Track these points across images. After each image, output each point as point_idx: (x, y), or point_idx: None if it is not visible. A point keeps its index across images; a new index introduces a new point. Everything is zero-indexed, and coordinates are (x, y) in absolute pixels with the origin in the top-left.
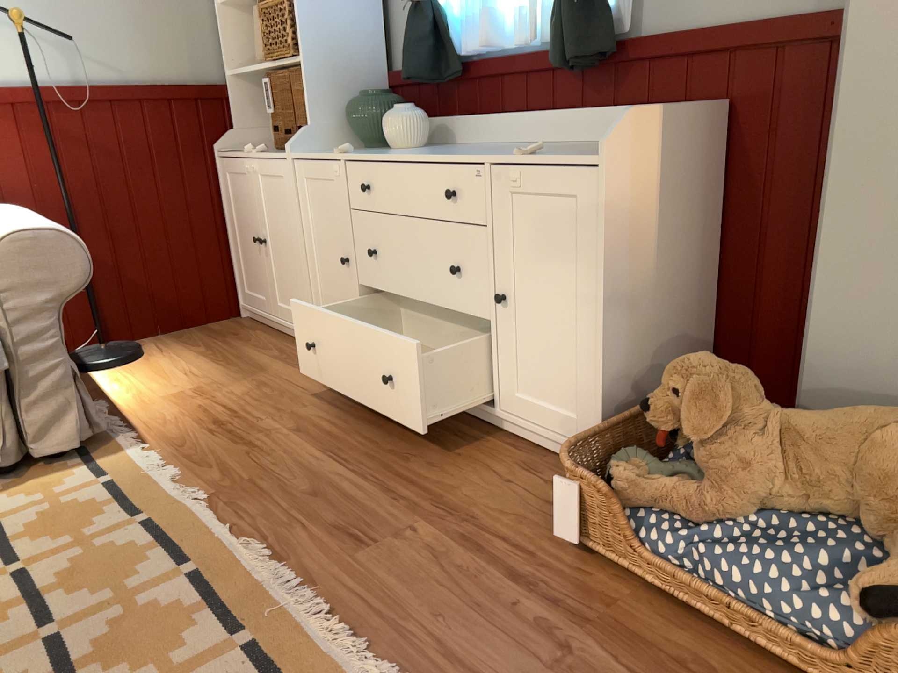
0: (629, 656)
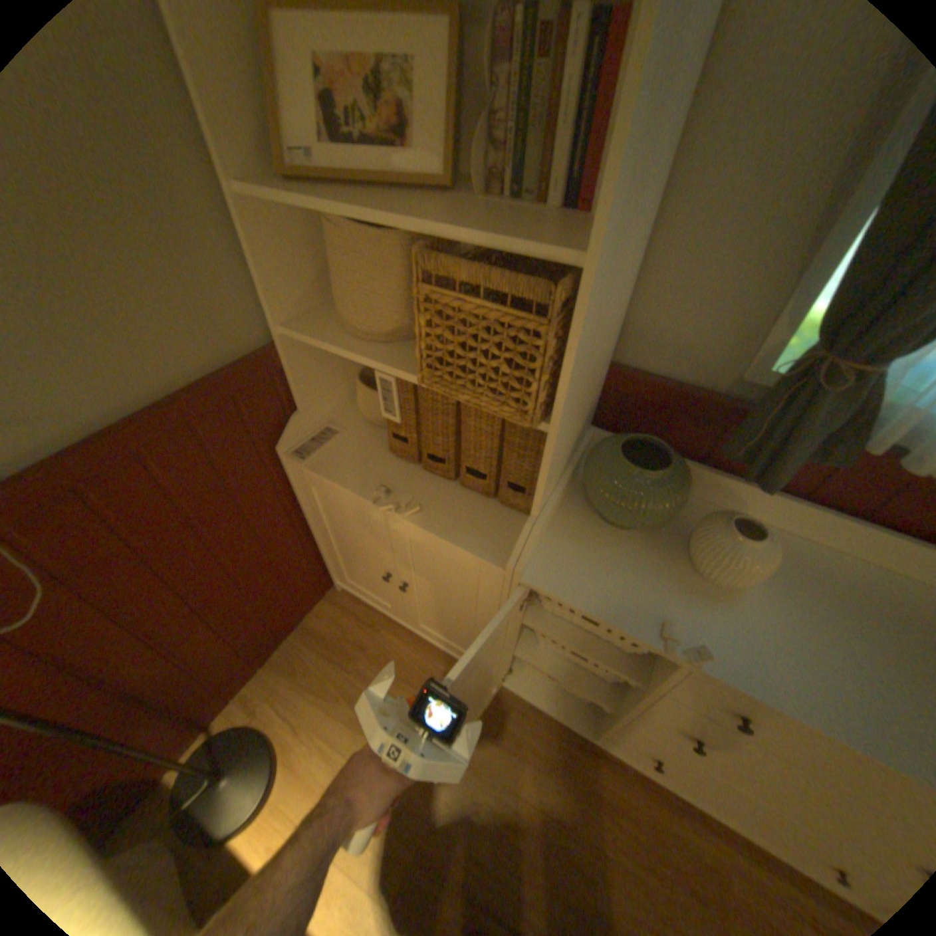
0: None
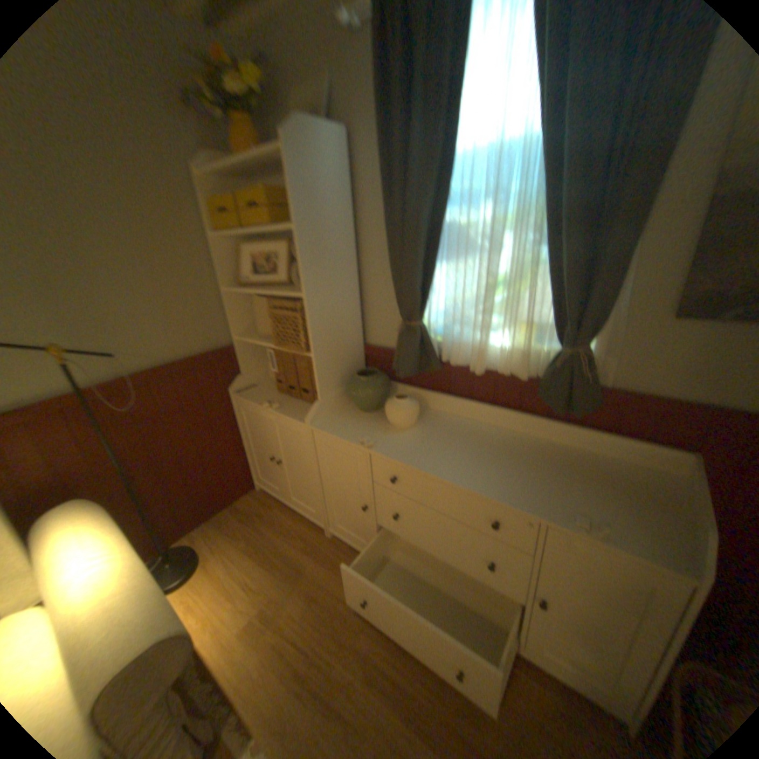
0: None
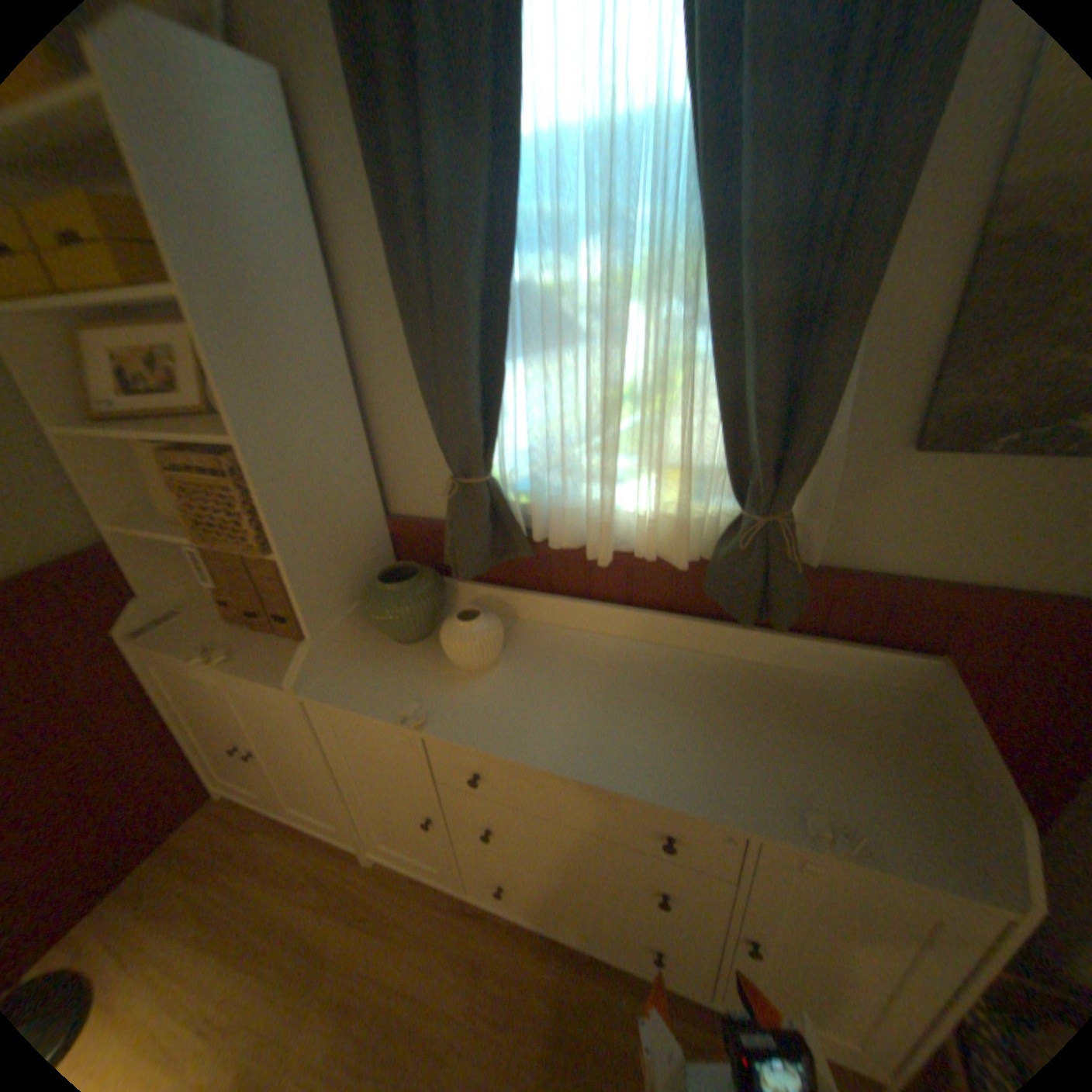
0: None
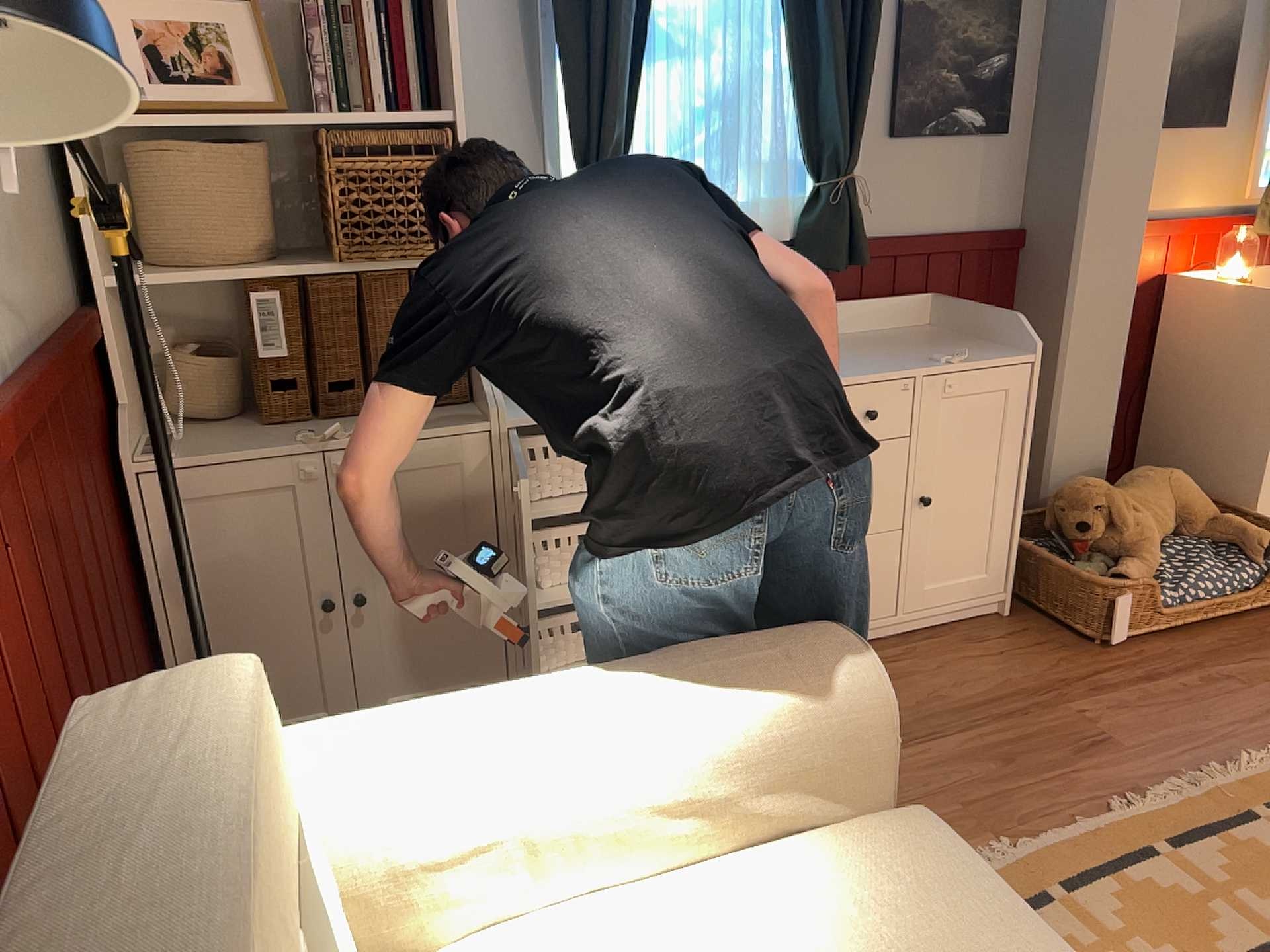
0: (1229, 659)
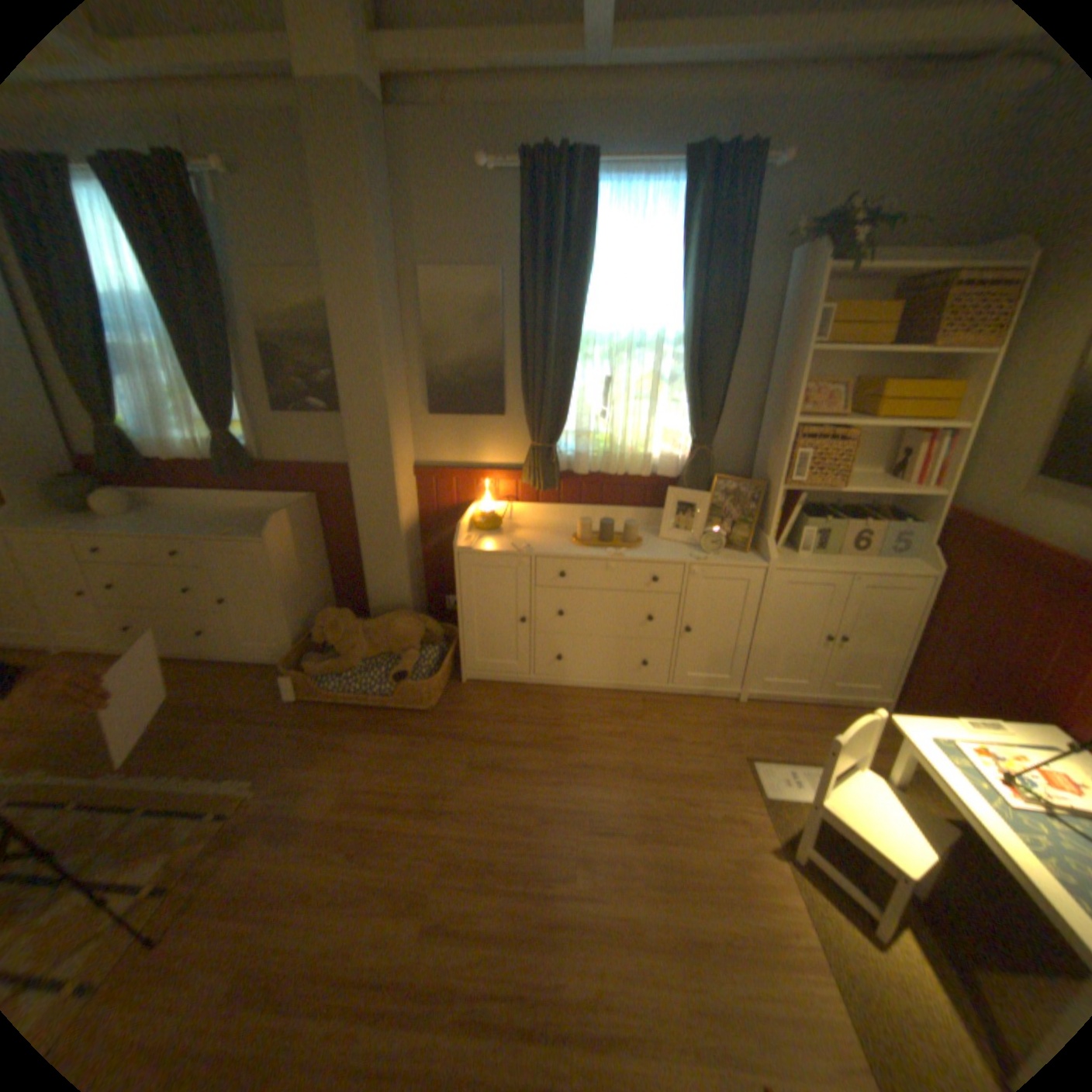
0: (325, 732)
